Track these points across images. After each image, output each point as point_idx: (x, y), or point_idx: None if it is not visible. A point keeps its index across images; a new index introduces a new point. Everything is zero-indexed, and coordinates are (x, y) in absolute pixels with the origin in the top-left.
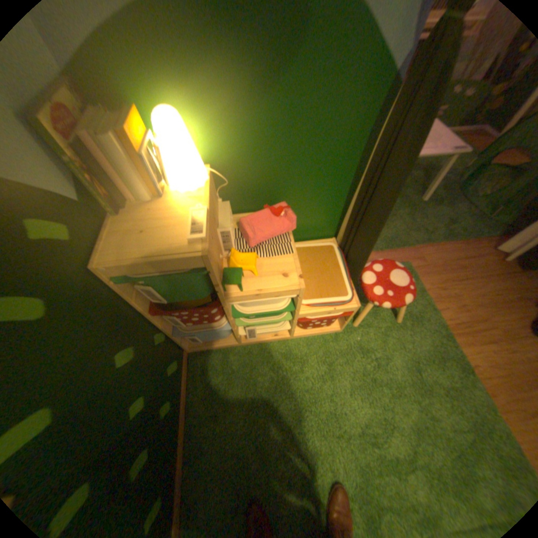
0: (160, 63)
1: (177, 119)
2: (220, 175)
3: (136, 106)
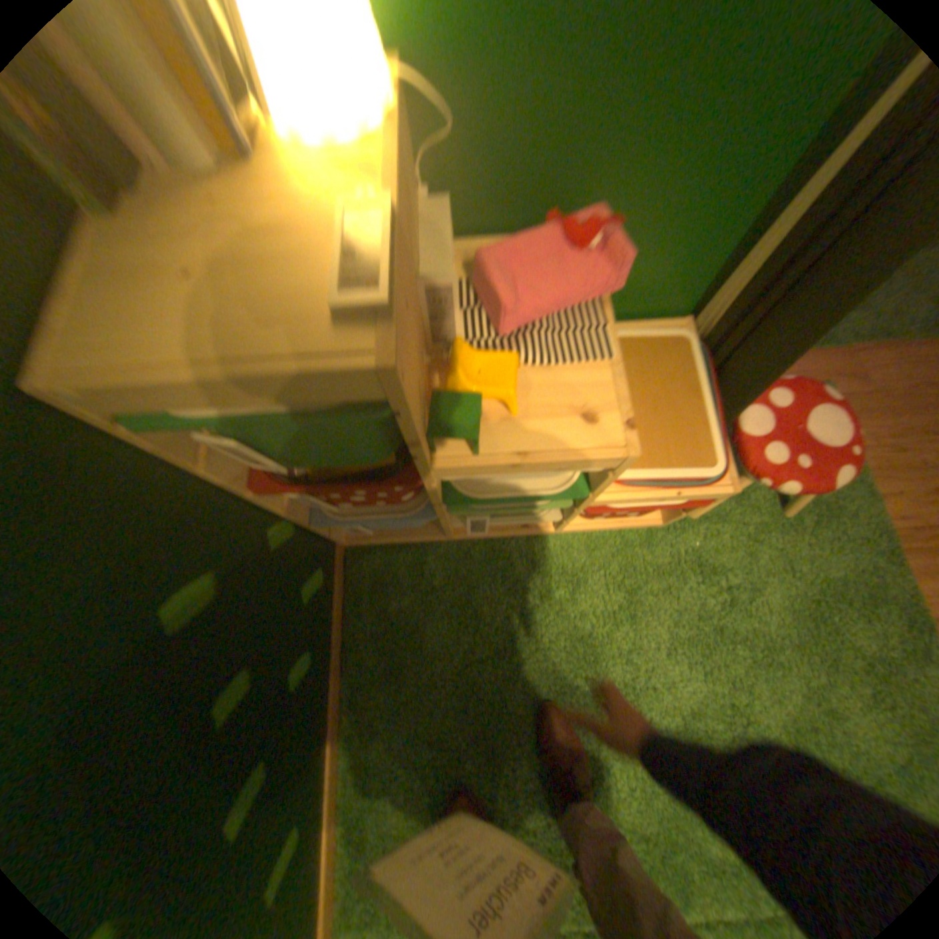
0: None
1: None
2: (431, 91)
3: None
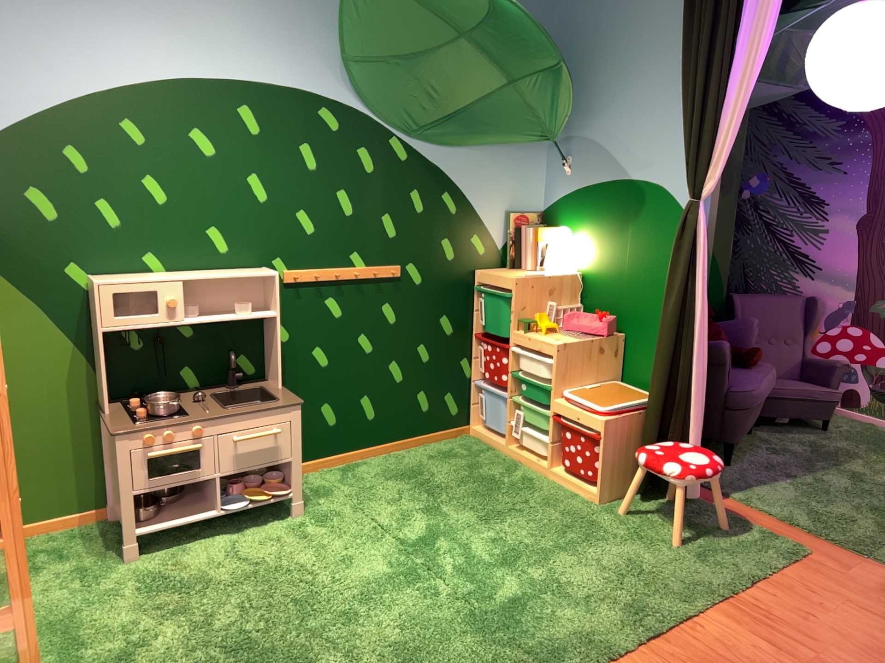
0: (578, 211)
1: (566, 233)
2: (580, 277)
3: (560, 229)
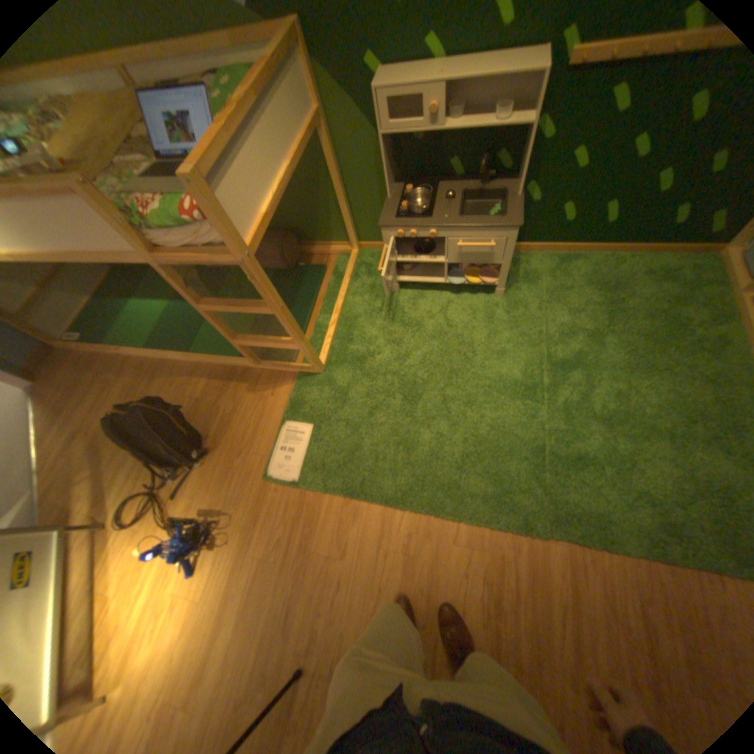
0: None
1: None
2: None
3: None
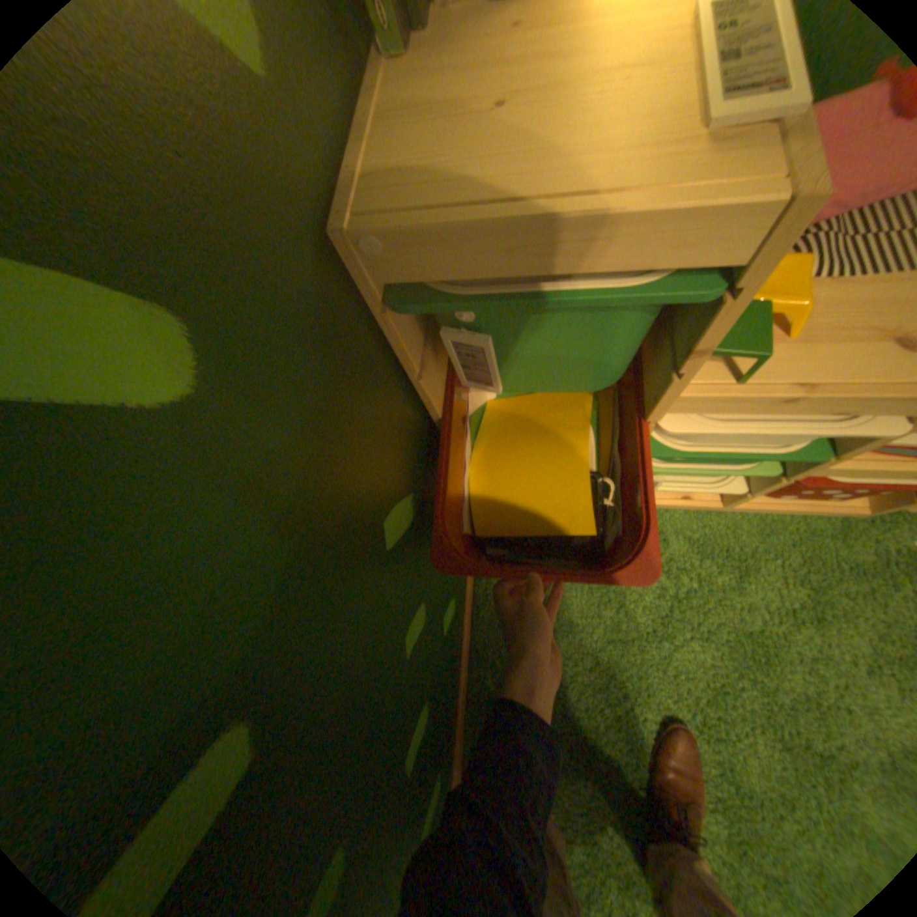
0: None
1: None
2: None
3: None
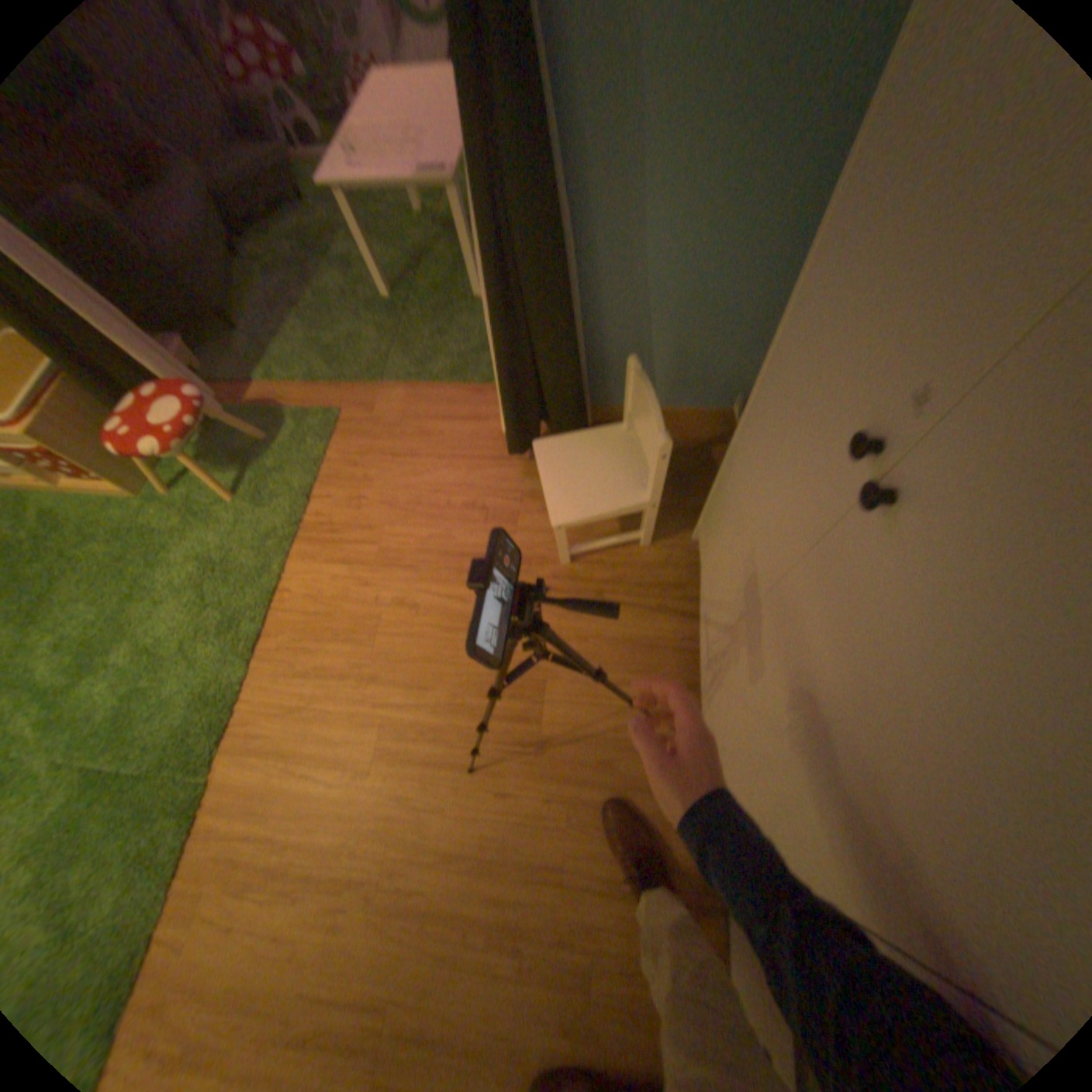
0: None
1: None
2: None
3: None
